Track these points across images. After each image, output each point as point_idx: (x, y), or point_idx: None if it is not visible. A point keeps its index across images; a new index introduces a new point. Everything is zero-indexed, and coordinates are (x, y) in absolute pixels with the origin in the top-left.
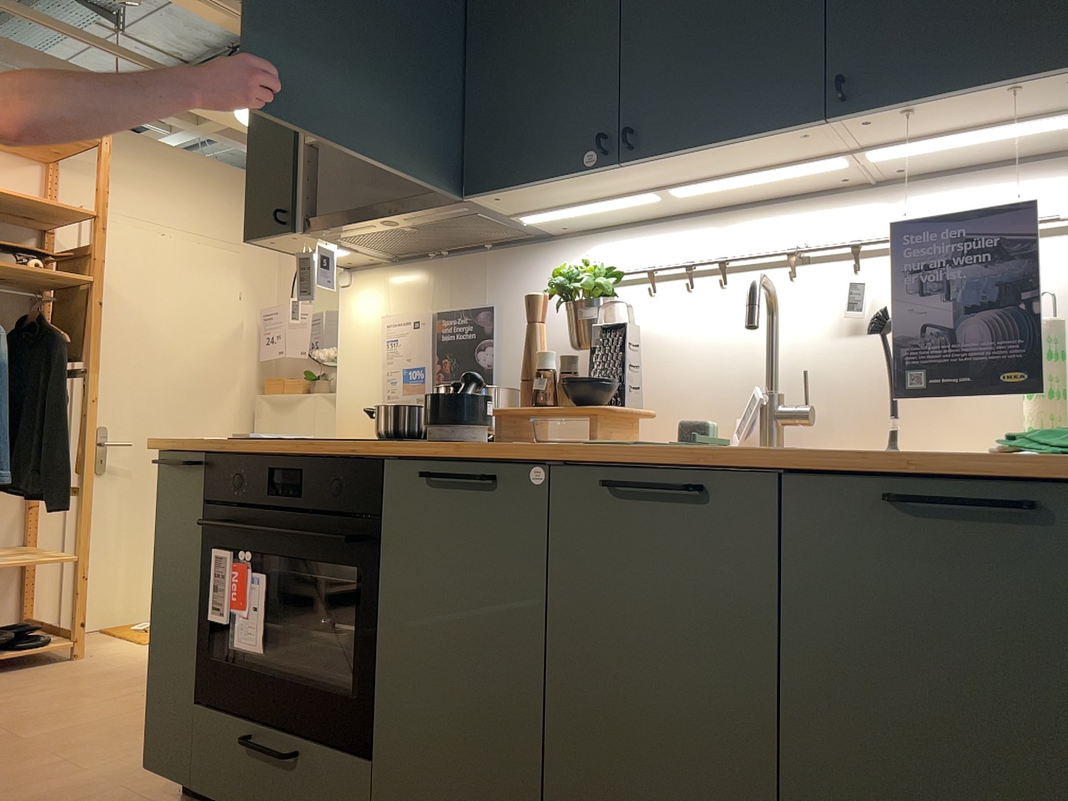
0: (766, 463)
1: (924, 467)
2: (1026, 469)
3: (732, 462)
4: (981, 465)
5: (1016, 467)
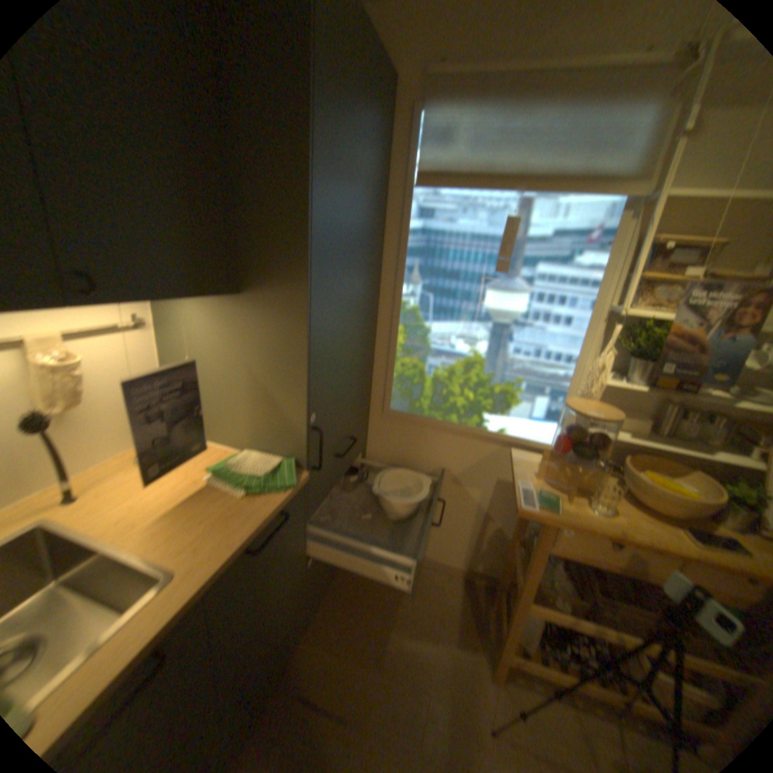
0: (197, 600)
1: (258, 533)
2: (276, 505)
3: (177, 621)
4: (264, 514)
5: (282, 509)
